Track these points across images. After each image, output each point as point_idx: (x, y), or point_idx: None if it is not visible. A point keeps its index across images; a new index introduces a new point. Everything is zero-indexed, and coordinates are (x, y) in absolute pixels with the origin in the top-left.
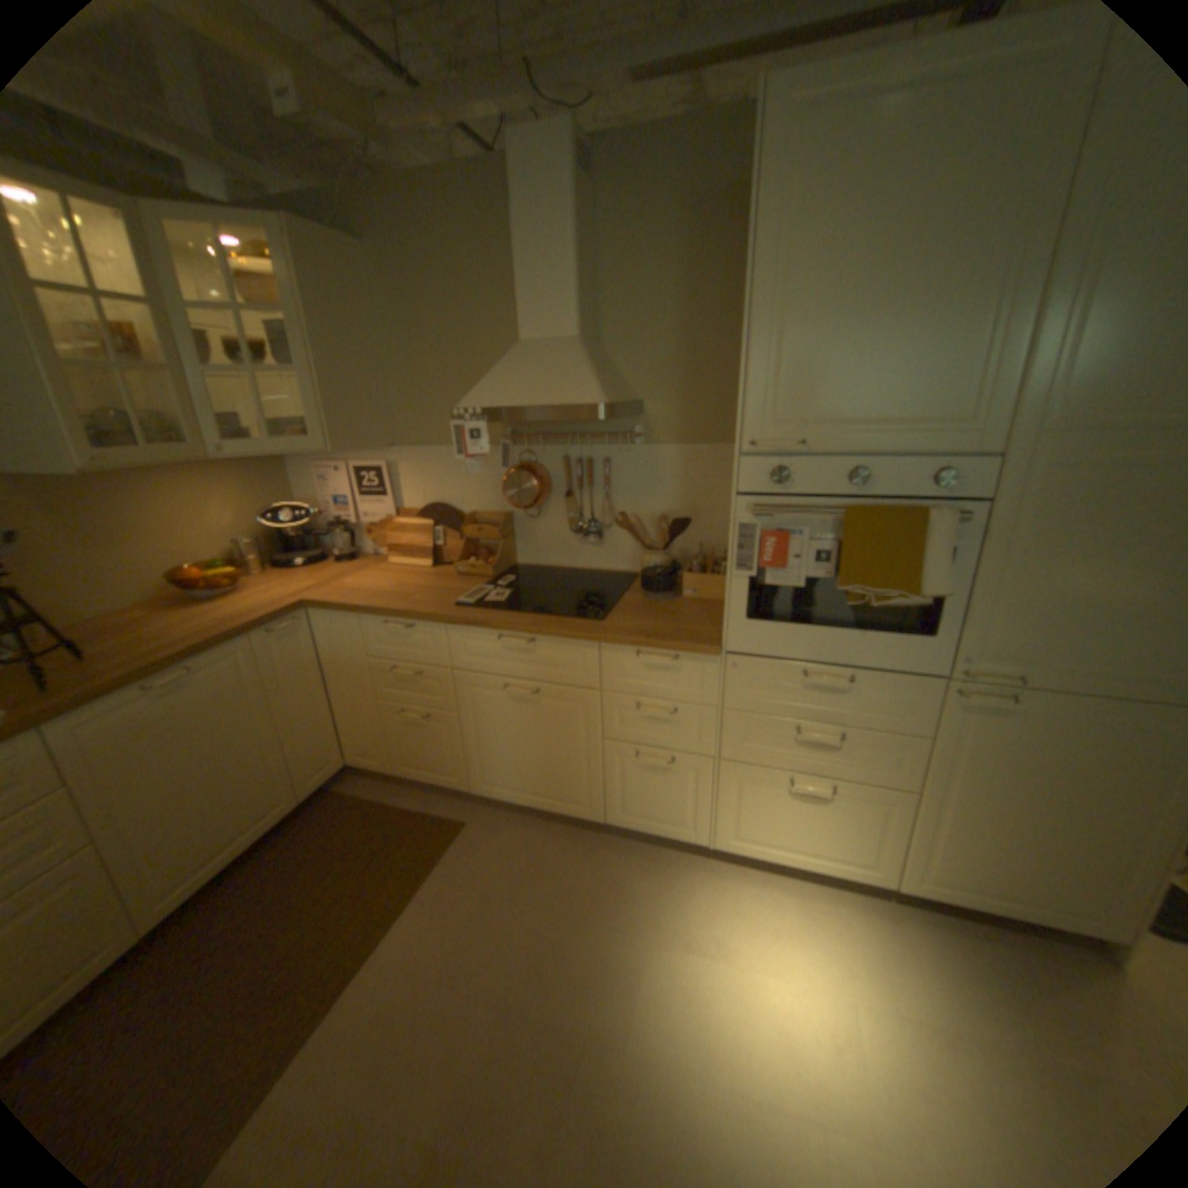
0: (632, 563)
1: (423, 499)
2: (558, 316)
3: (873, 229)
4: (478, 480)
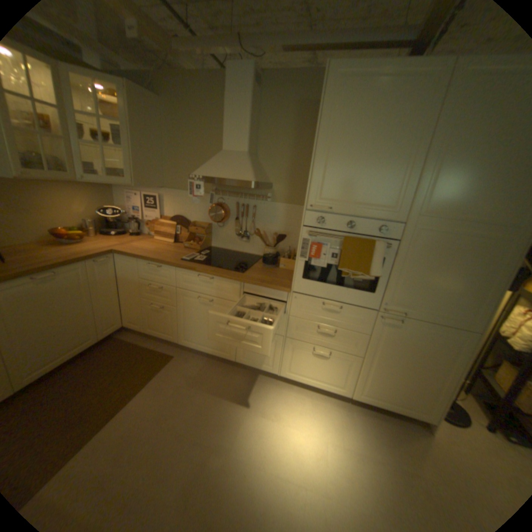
0: (260, 252)
1: (173, 213)
2: (239, 142)
3: (364, 128)
4: (198, 207)
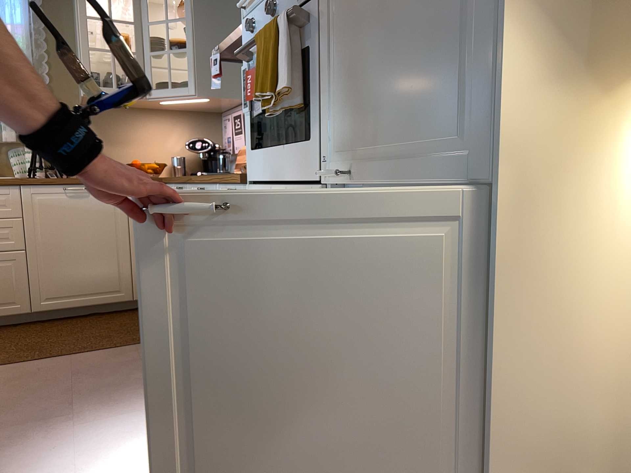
0: None
1: None
2: None
3: None
4: None
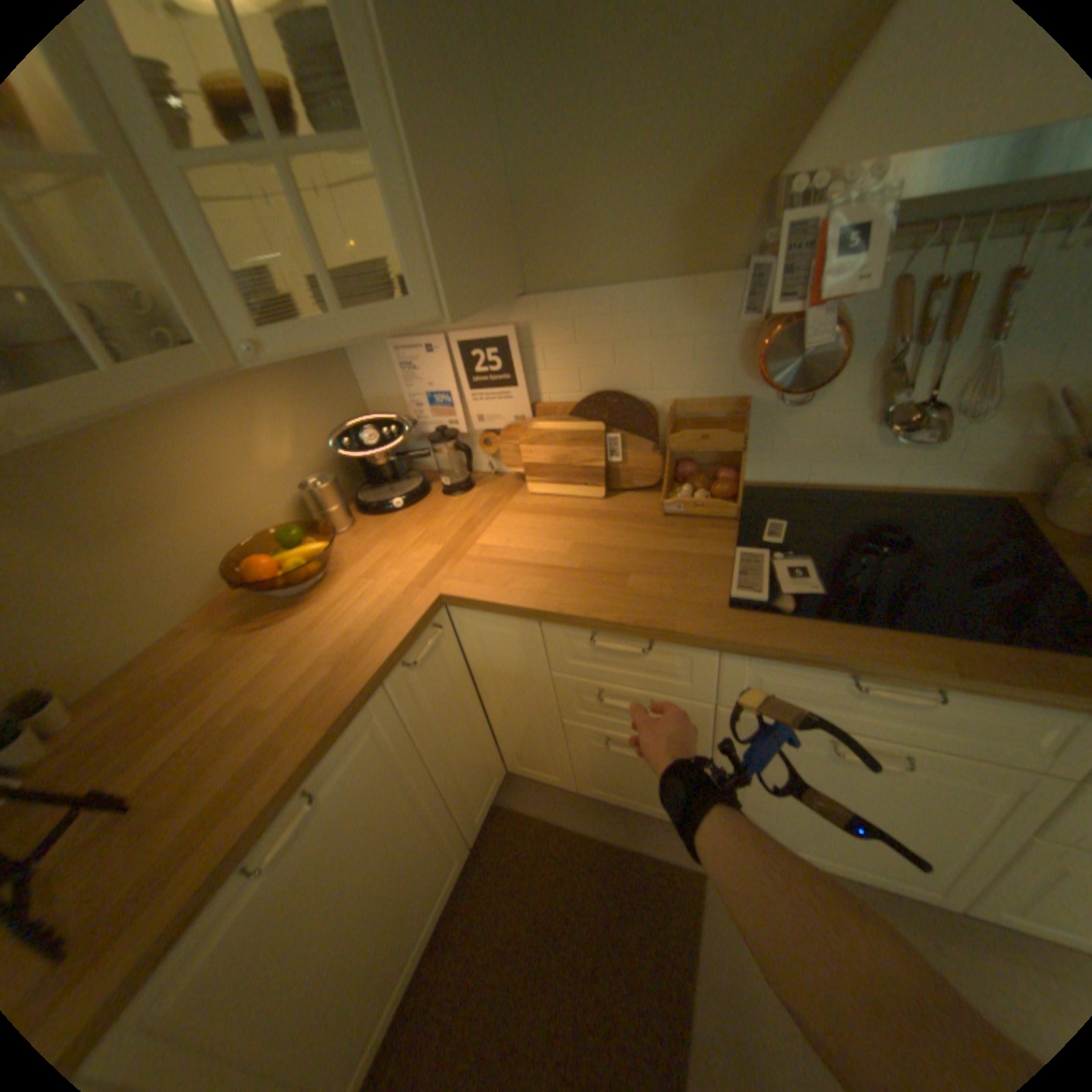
0: (999, 475)
1: (576, 385)
2: None
3: None
4: (686, 342)
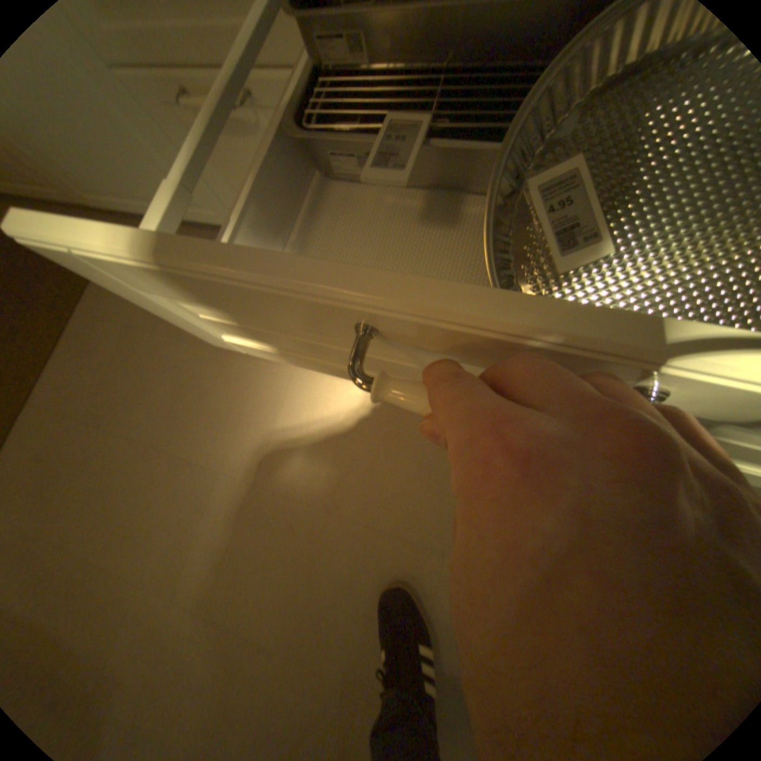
0: None
1: None
2: None
3: None
4: None
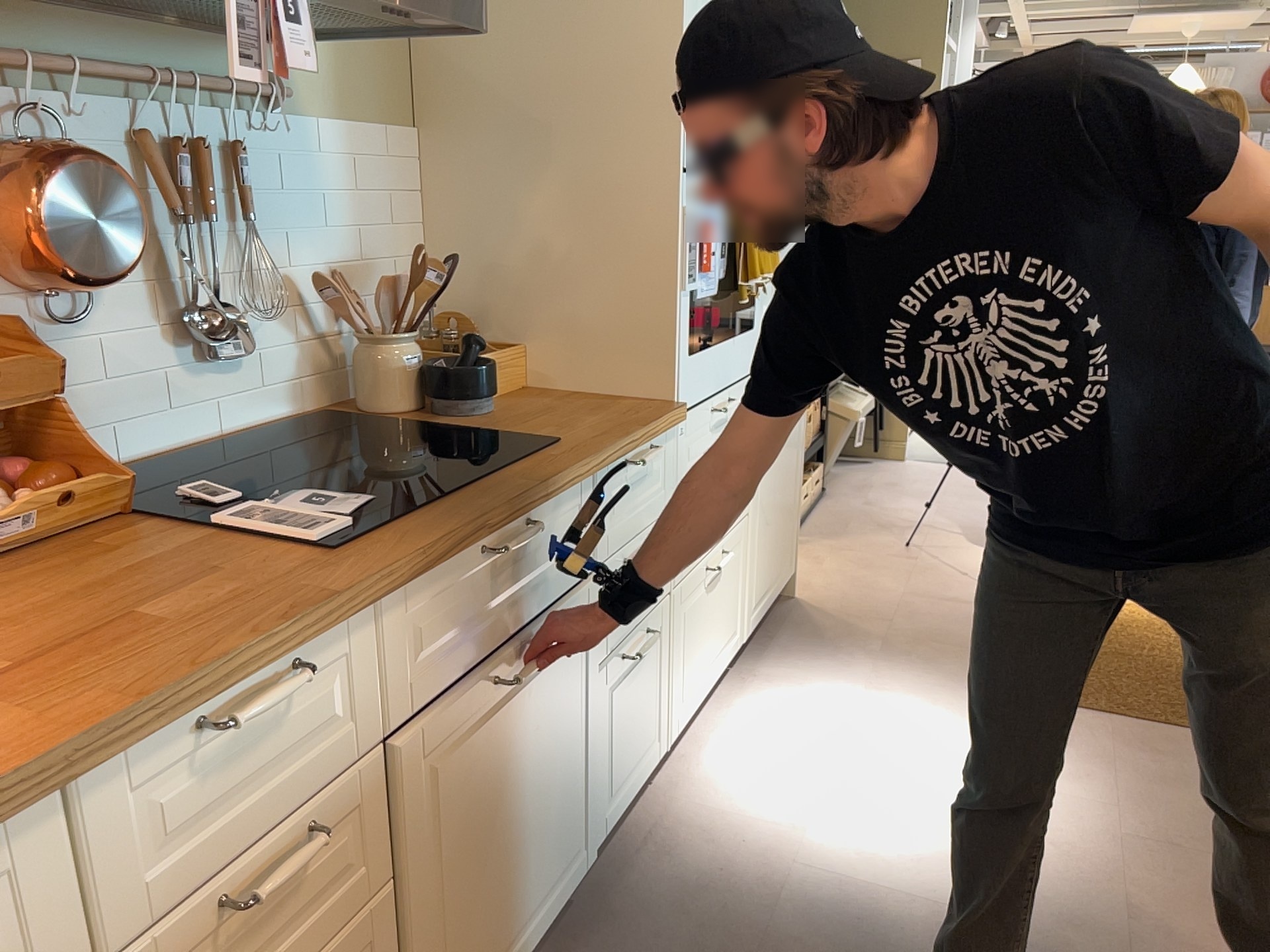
0: (298, 393)
1: None
2: None
3: None
4: None
